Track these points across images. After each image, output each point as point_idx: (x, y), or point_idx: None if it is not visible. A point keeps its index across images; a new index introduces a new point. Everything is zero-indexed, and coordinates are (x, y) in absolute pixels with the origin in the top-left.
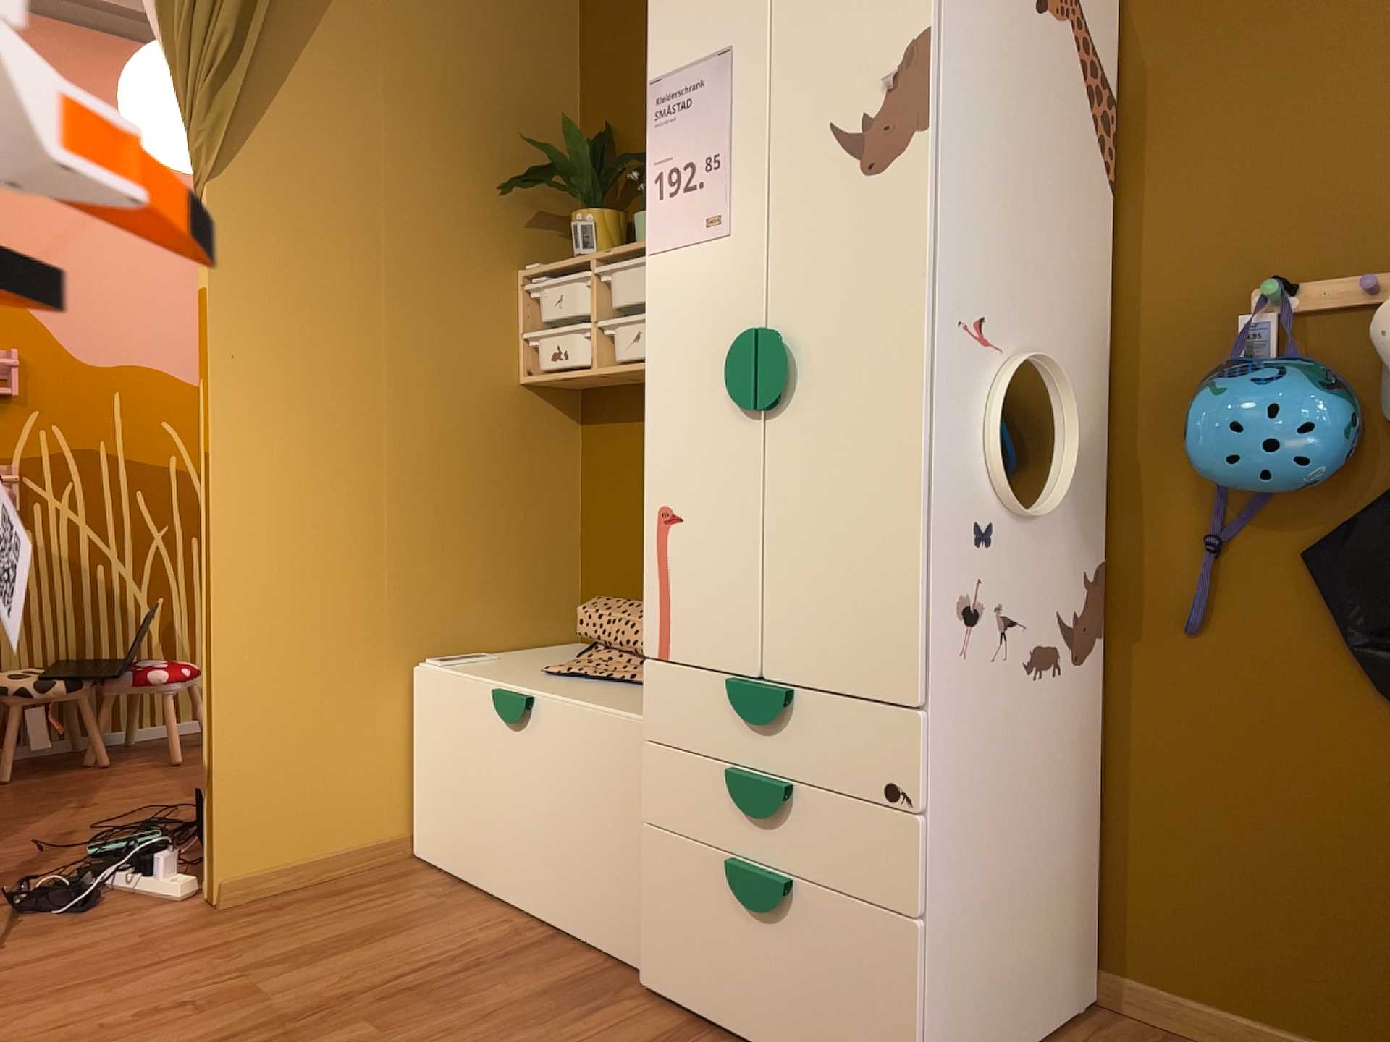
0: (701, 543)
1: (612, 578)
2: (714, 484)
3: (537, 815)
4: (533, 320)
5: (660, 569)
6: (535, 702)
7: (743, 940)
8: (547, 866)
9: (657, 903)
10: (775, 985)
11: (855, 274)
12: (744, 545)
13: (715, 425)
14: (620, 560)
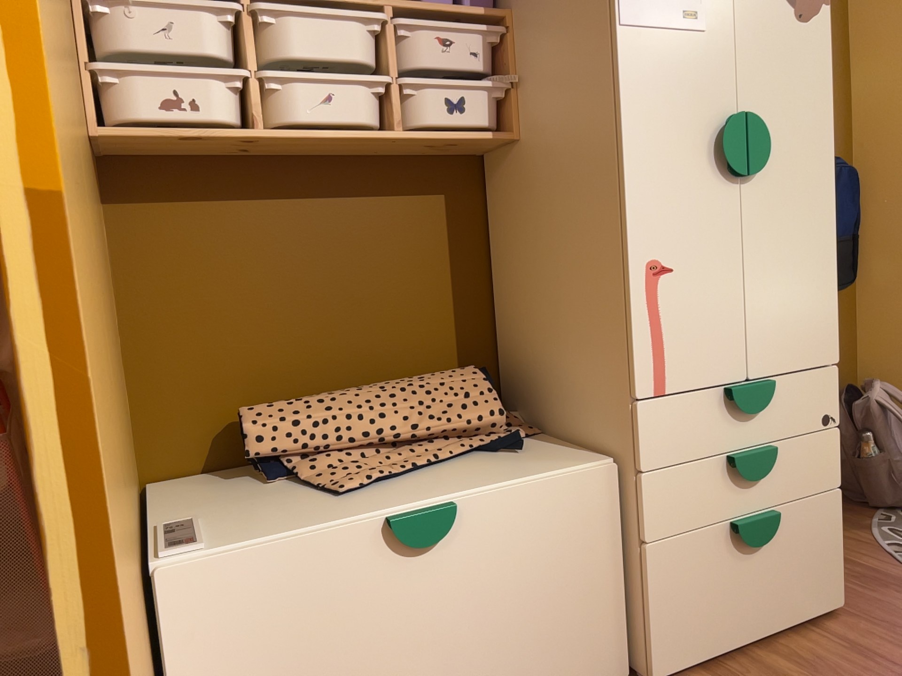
0: (693, 287)
1: (200, 389)
2: (702, 237)
3: (473, 627)
4: (88, 50)
5: (653, 317)
6: (460, 507)
7: (742, 574)
8: (492, 671)
9: (667, 601)
10: (766, 587)
11: (794, 87)
12: (731, 282)
13: (700, 188)
14: (212, 366)
